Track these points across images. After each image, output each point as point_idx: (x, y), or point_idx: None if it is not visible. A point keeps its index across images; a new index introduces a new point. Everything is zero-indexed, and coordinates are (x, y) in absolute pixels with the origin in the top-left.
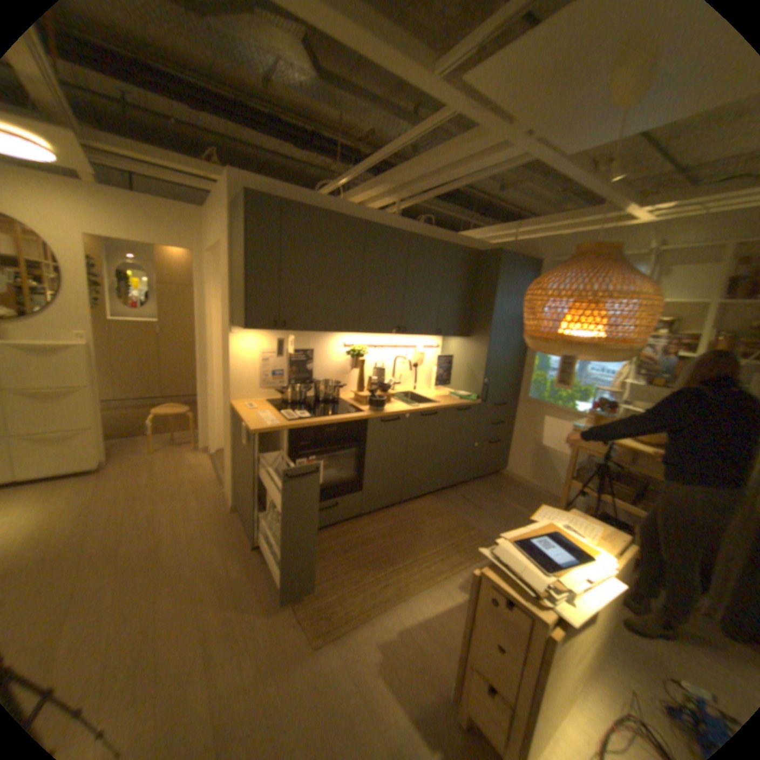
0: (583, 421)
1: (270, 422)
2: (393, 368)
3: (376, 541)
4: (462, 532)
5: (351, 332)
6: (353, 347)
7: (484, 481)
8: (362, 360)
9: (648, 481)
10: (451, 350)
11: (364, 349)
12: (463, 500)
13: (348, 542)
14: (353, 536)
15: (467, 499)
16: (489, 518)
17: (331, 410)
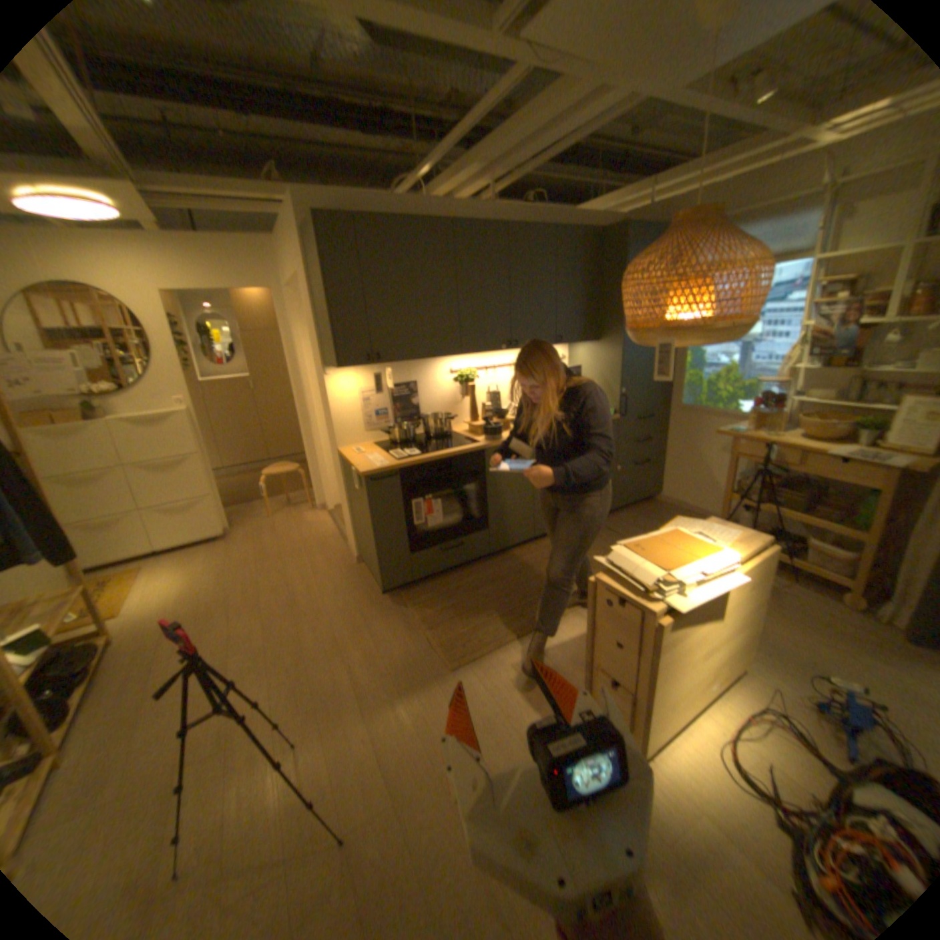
0: (748, 423)
1: (378, 463)
2: (511, 390)
3: (508, 577)
4: None
5: (453, 355)
6: (460, 372)
7: (633, 510)
8: (472, 385)
9: (827, 485)
10: (579, 360)
11: (472, 372)
12: (607, 531)
13: (479, 580)
14: (483, 574)
15: (612, 530)
16: None
17: (442, 445)
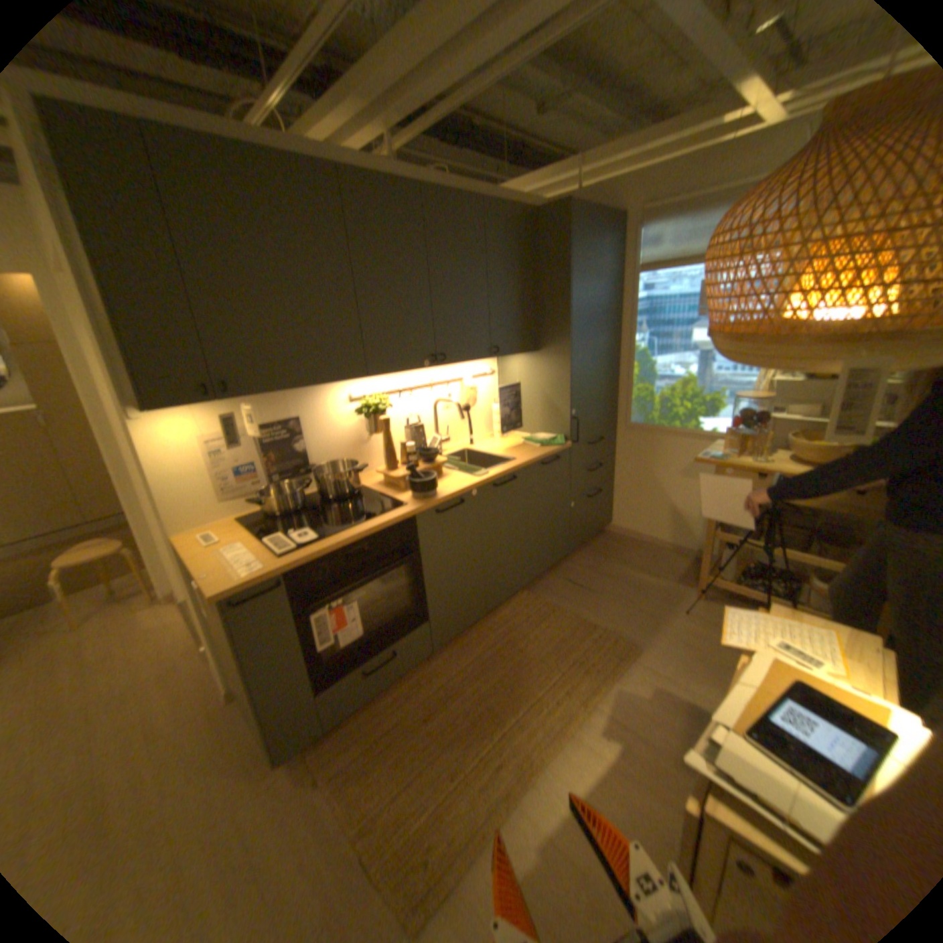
0: (713, 444)
1: (244, 568)
2: (435, 420)
3: (466, 689)
4: (582, 638)
5: (356, 378)
6: (366, 401)
7: (587, 549)
8: (385, 418)
9: (816, 513)
10: (515, 375)
11: (384, 400)
12: (569, 585)
13: (425, 703)
14: (429, 690)
15: (574, 583)
16: (610, 605)
17: (352, 514)
